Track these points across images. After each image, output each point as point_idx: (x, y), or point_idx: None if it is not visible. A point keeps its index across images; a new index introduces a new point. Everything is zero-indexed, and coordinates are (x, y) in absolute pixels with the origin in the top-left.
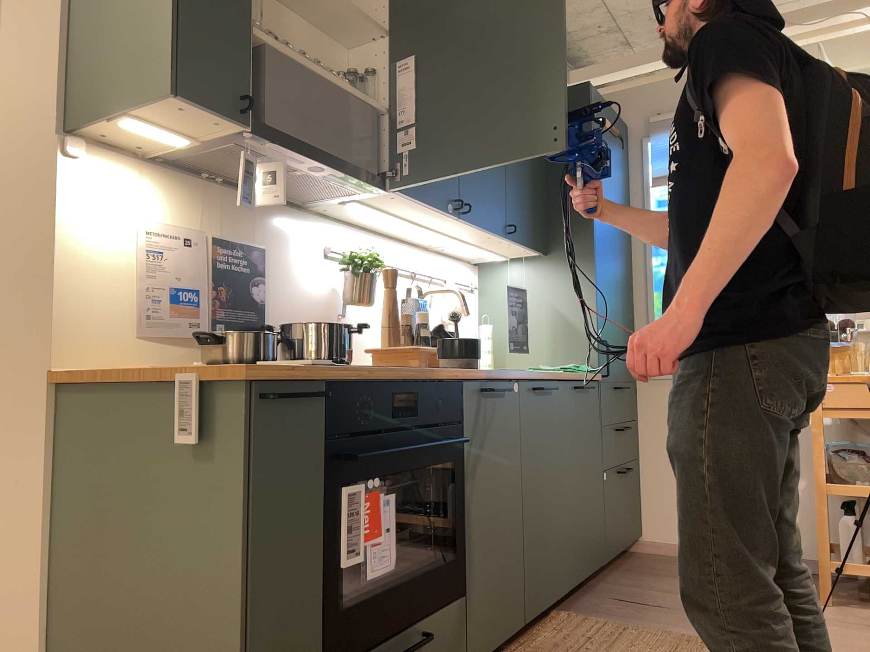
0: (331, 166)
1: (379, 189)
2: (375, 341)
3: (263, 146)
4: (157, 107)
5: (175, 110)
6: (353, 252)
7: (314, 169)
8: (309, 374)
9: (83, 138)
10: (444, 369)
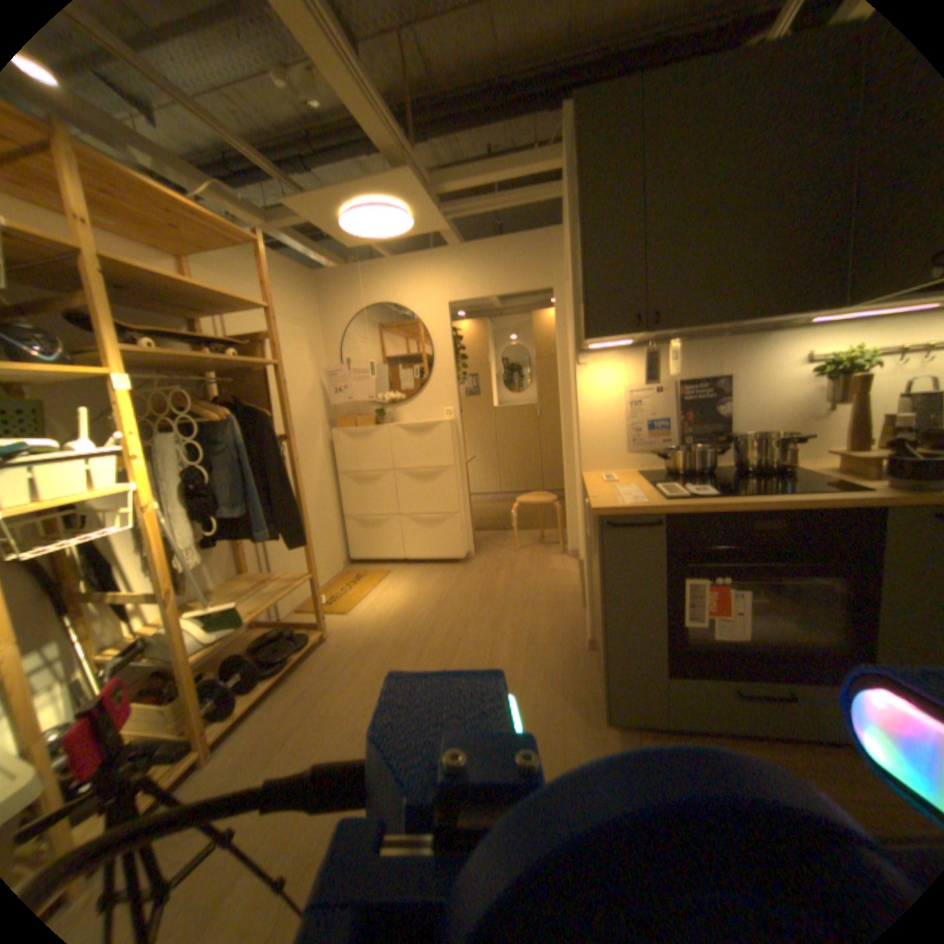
0: (743, 319)
1: (829, 308)
2: (876, 430)
3: (671, 330)
4: (590, 340)
5: (599, 338)
6: (838, 354)
7: (734, 322)
8: (648, 510)
9: (588, 348)
10: (869, 490)
